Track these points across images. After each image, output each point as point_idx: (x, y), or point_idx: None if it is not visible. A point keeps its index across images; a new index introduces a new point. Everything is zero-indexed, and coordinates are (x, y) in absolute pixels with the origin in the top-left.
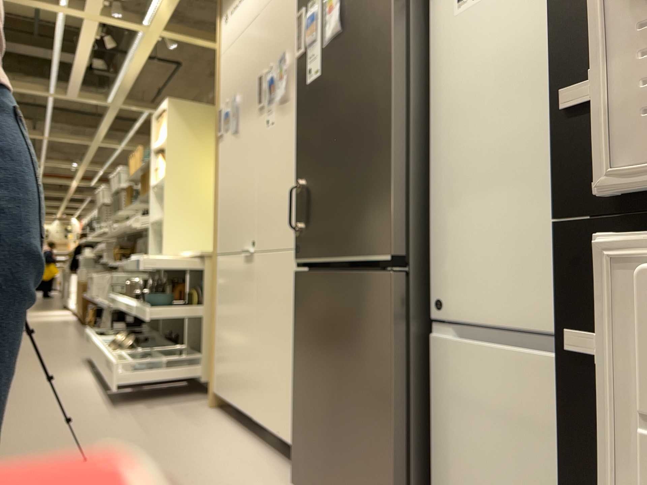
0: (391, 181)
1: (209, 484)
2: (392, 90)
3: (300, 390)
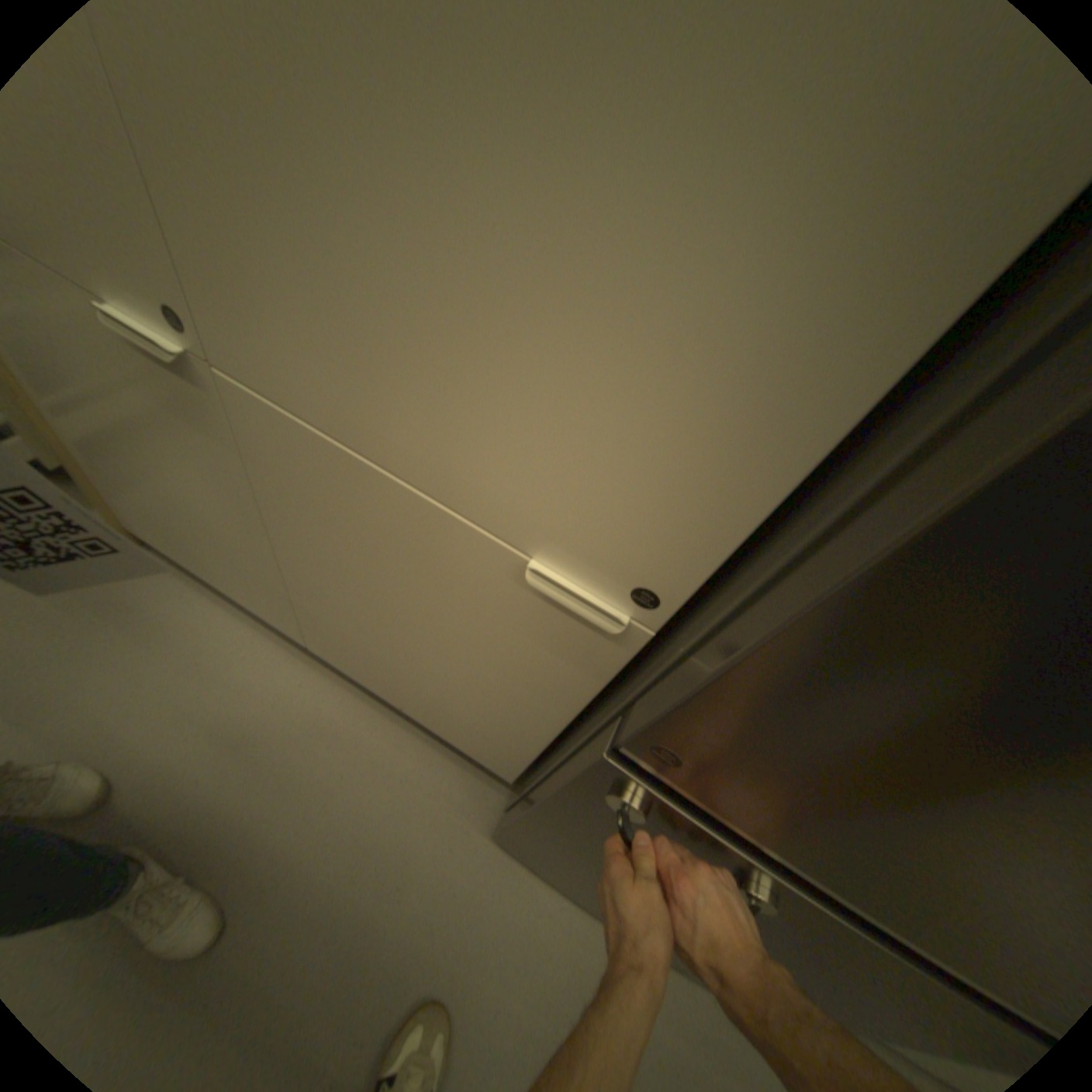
0: None
1: (333, 877)
2: None
3: (554, 836)
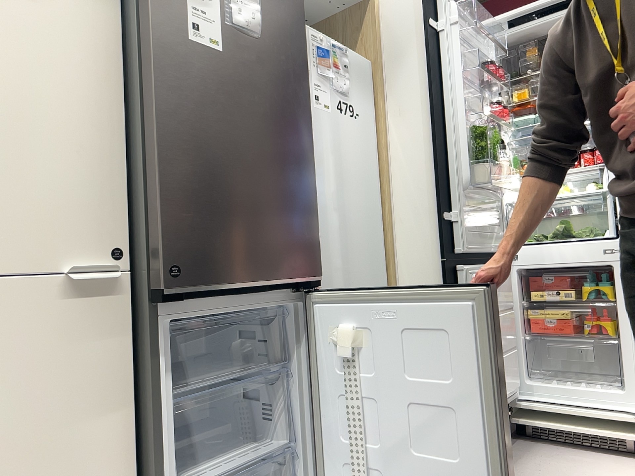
0: (316, 214)
1: None
2: (311, 138)
3: None
